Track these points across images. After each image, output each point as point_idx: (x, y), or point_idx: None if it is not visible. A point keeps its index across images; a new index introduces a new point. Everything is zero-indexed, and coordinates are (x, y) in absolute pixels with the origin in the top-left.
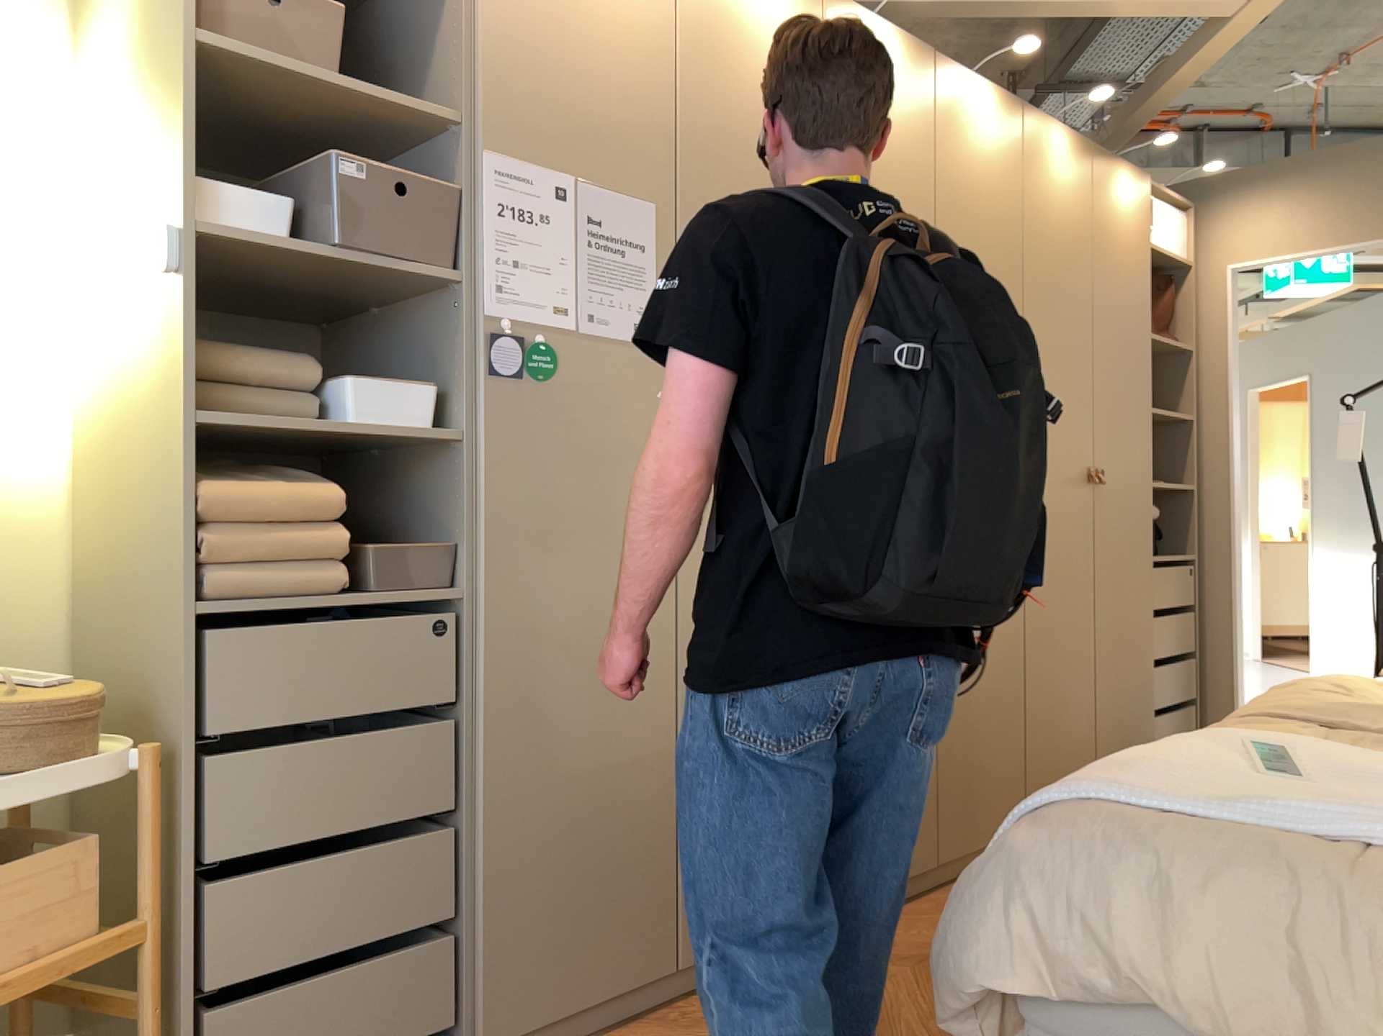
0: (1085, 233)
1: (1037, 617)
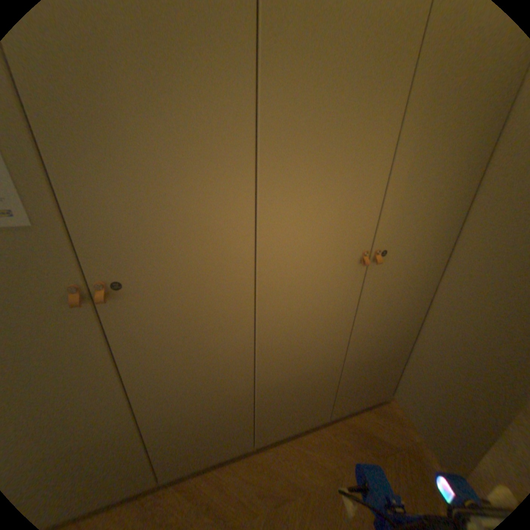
0: None
1: (433, 321)
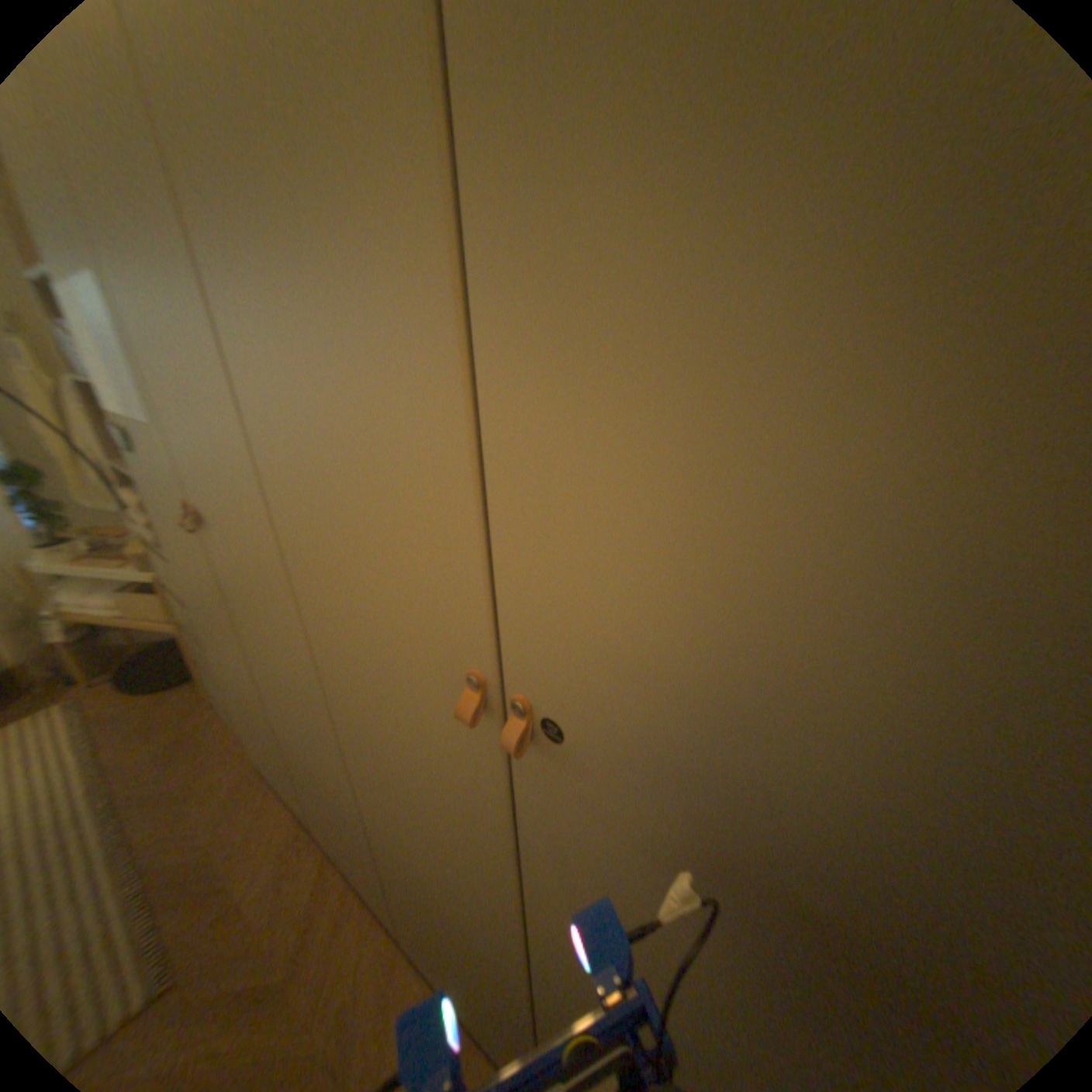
0: None
1: None
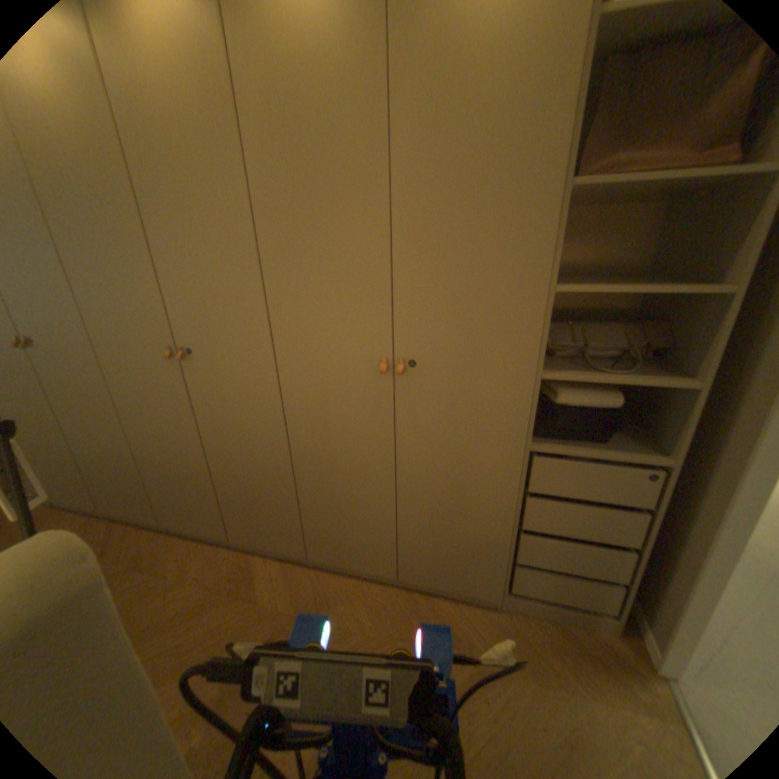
0: (360, 86)
1: (303, 460)
